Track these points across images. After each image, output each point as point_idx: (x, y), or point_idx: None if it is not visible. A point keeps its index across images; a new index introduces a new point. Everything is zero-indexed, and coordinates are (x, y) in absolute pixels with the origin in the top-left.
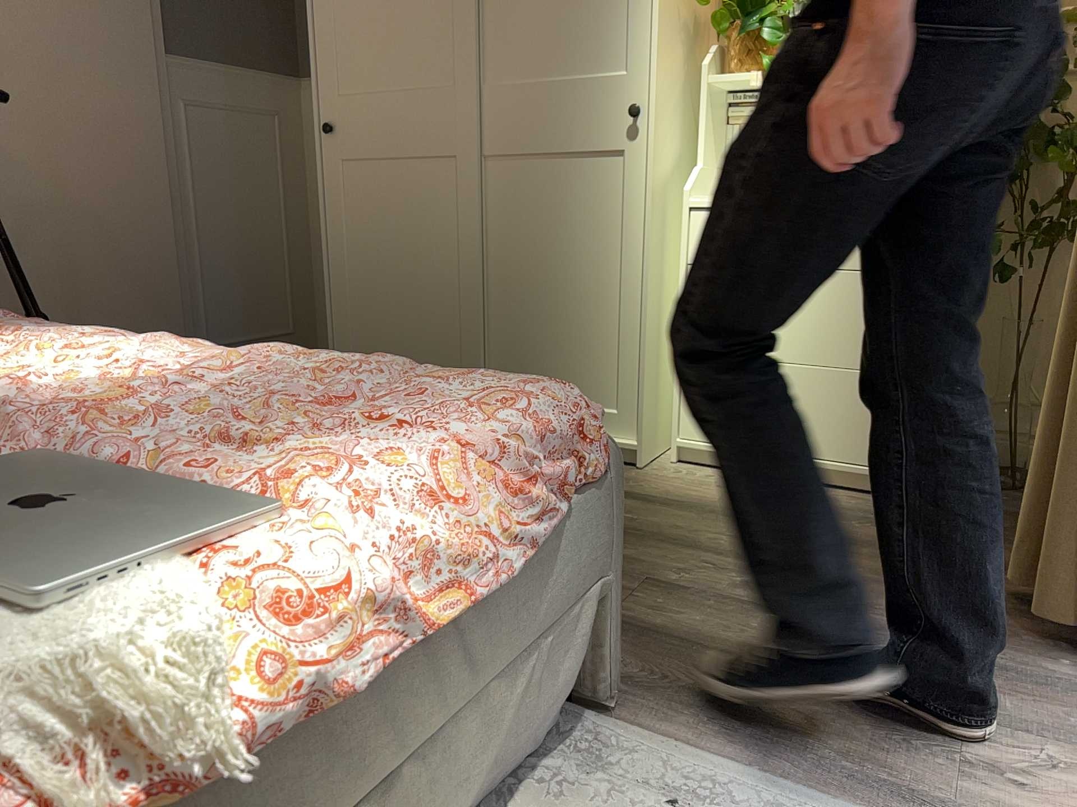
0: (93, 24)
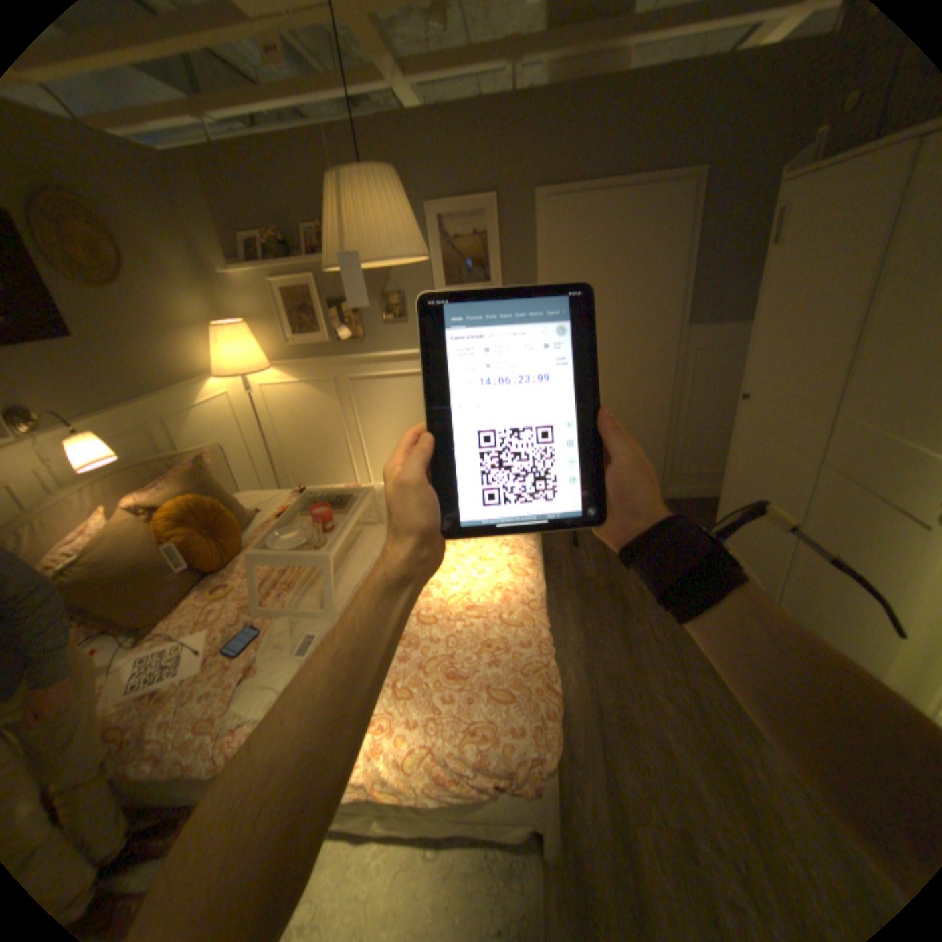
0: (642, 323)
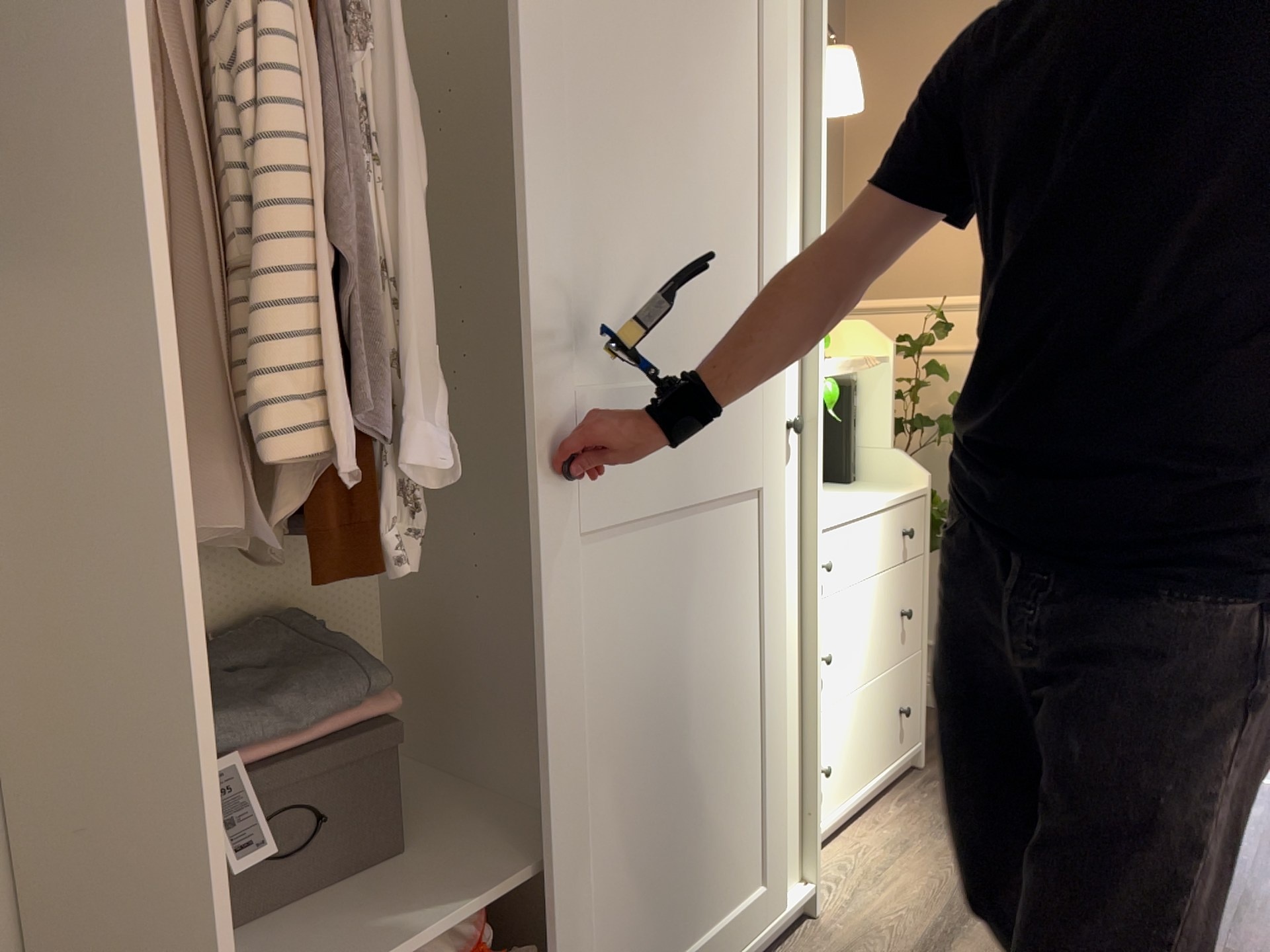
0: None
